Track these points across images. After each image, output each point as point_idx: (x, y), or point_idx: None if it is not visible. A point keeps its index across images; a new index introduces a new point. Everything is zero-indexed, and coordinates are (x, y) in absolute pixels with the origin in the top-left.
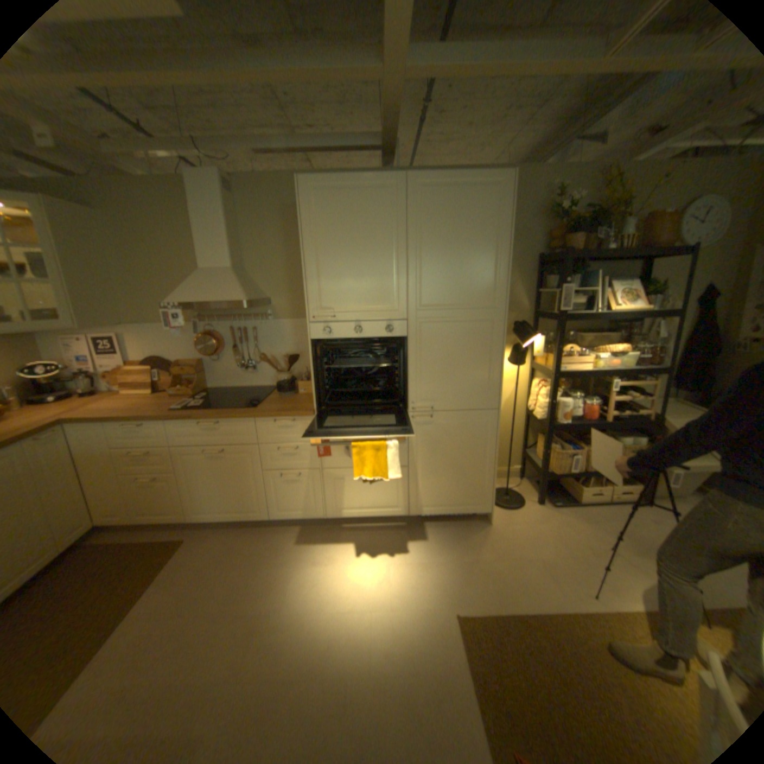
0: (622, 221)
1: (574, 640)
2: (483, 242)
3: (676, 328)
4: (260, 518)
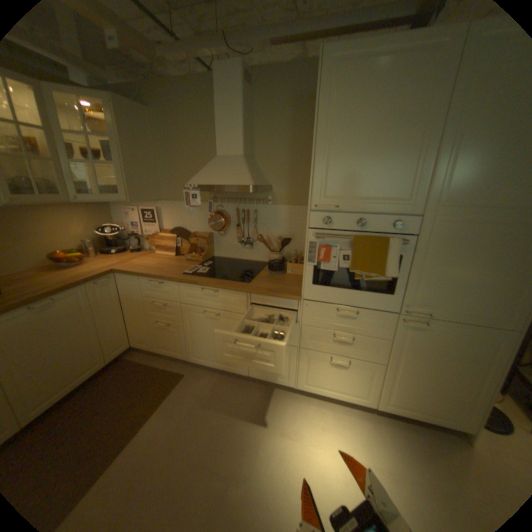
0: None
1: None
2: None
3: None
4: (241, 372)
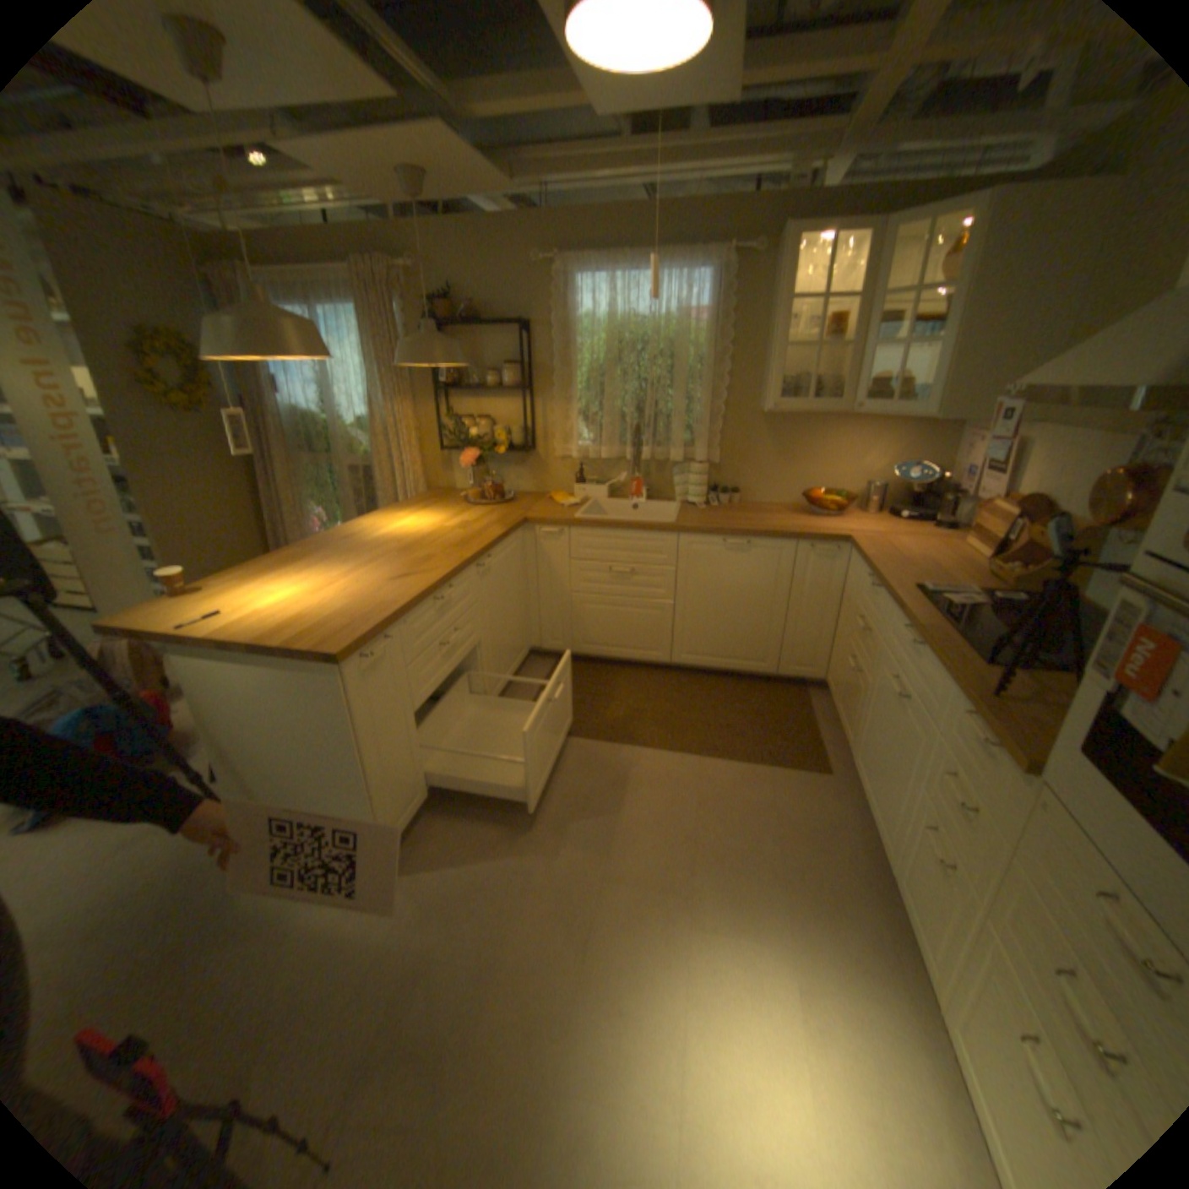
0: None
1: None
2: None
3: None
4: (890, 859)
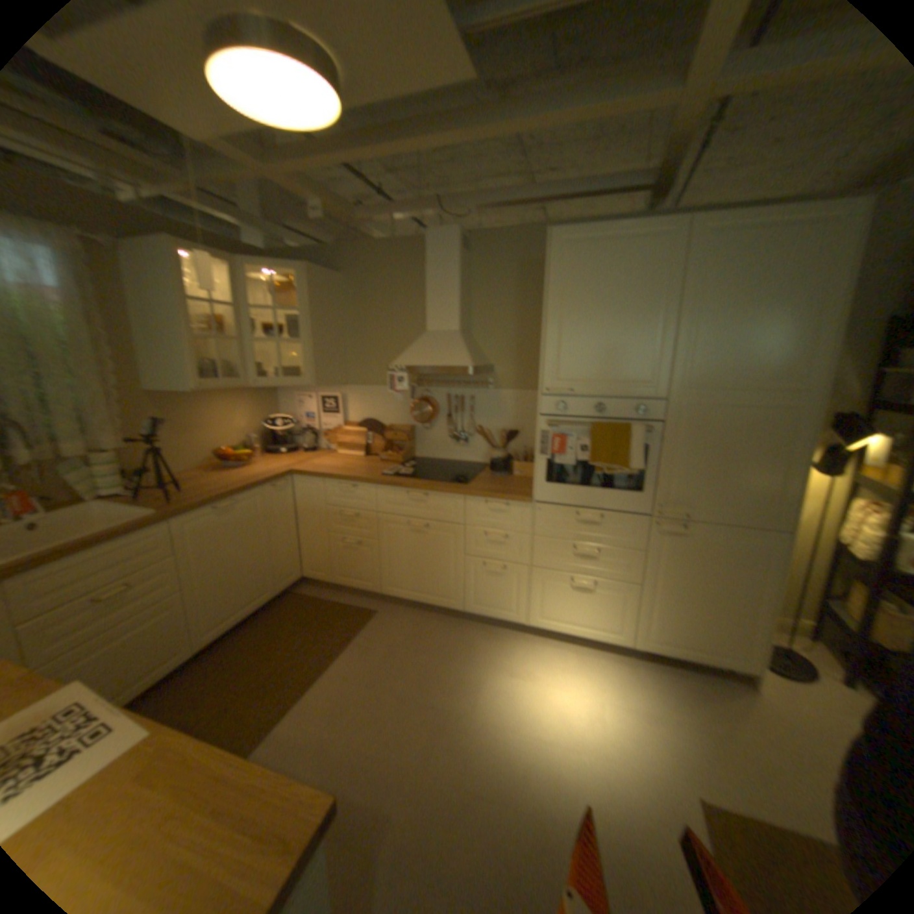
0: None
1: None
2: (800, 299)
3: None
4: (456, 607)
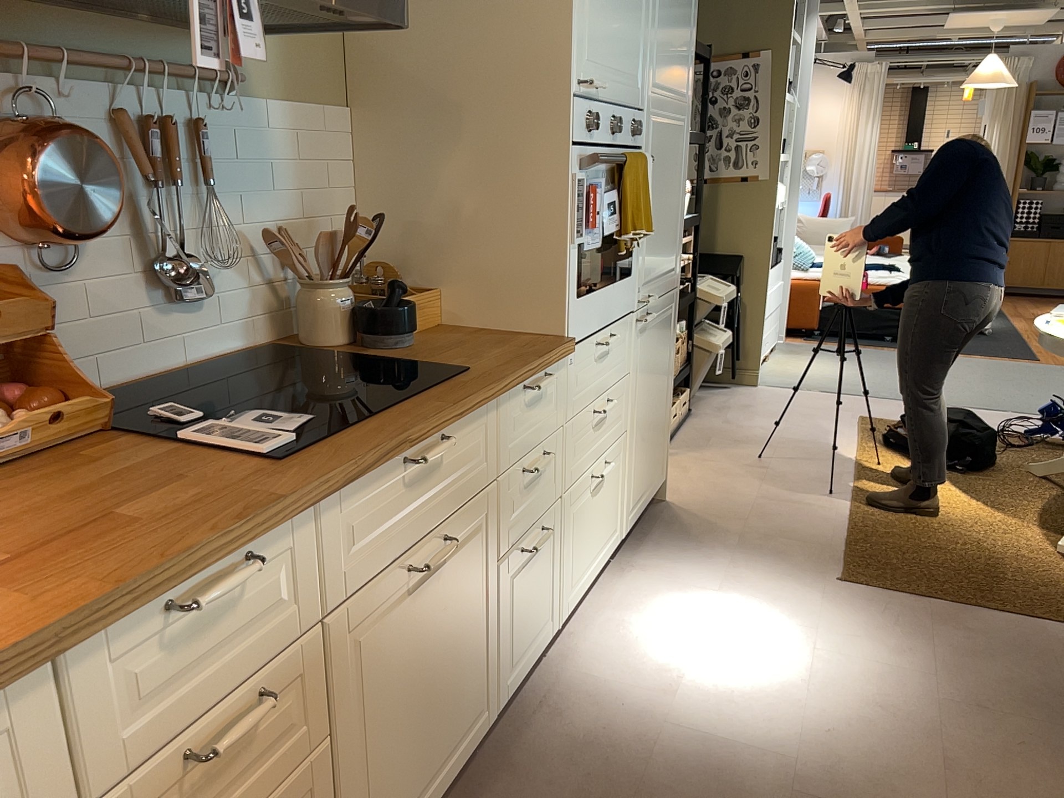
0: None
1: (883, 523)
2: None
3: None
4: (485, 721)
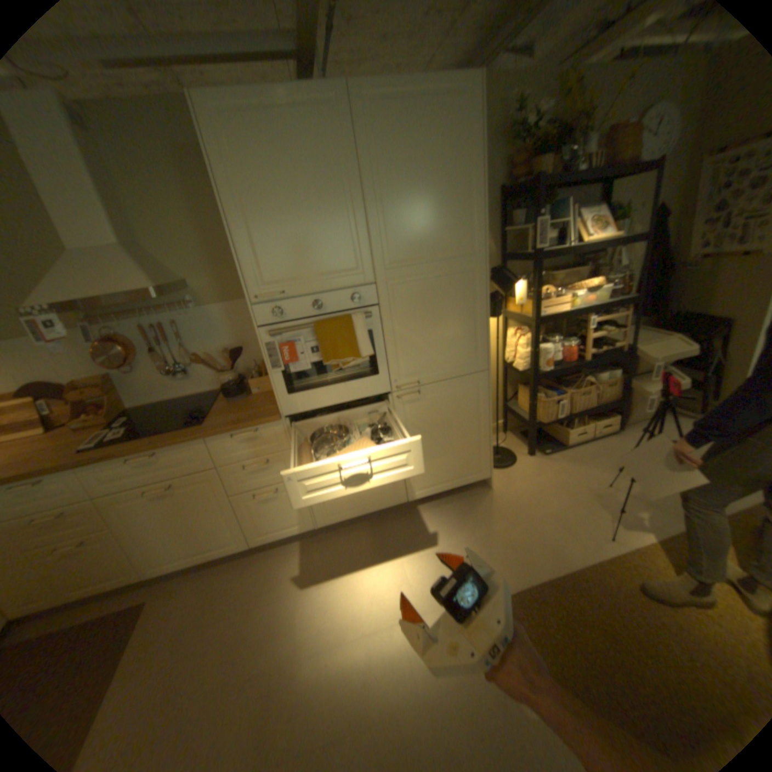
0: (584, 137)
1: (608, 591)
2: (454, 170)
3: (636, 253)
4: (238, 548)
